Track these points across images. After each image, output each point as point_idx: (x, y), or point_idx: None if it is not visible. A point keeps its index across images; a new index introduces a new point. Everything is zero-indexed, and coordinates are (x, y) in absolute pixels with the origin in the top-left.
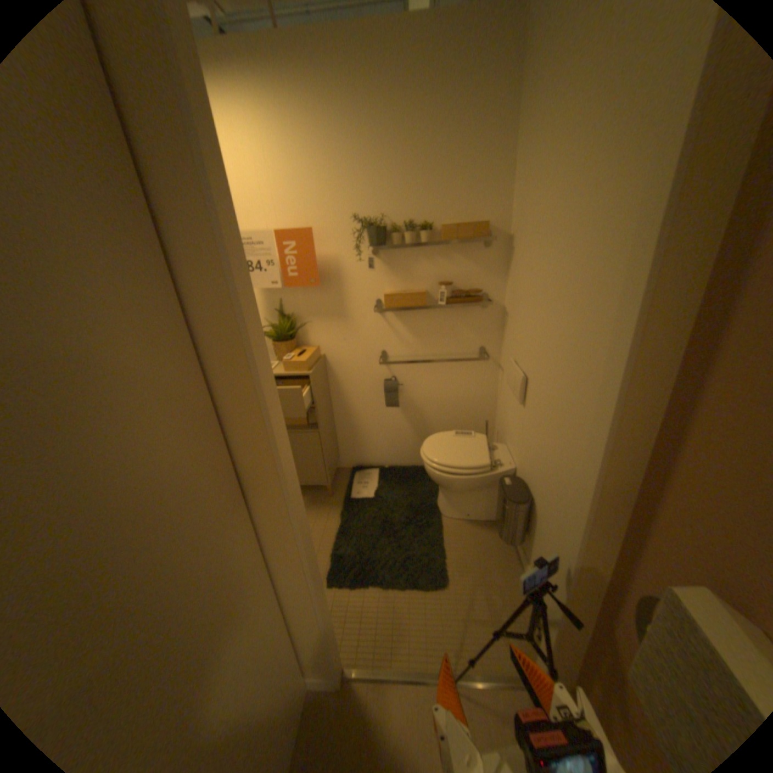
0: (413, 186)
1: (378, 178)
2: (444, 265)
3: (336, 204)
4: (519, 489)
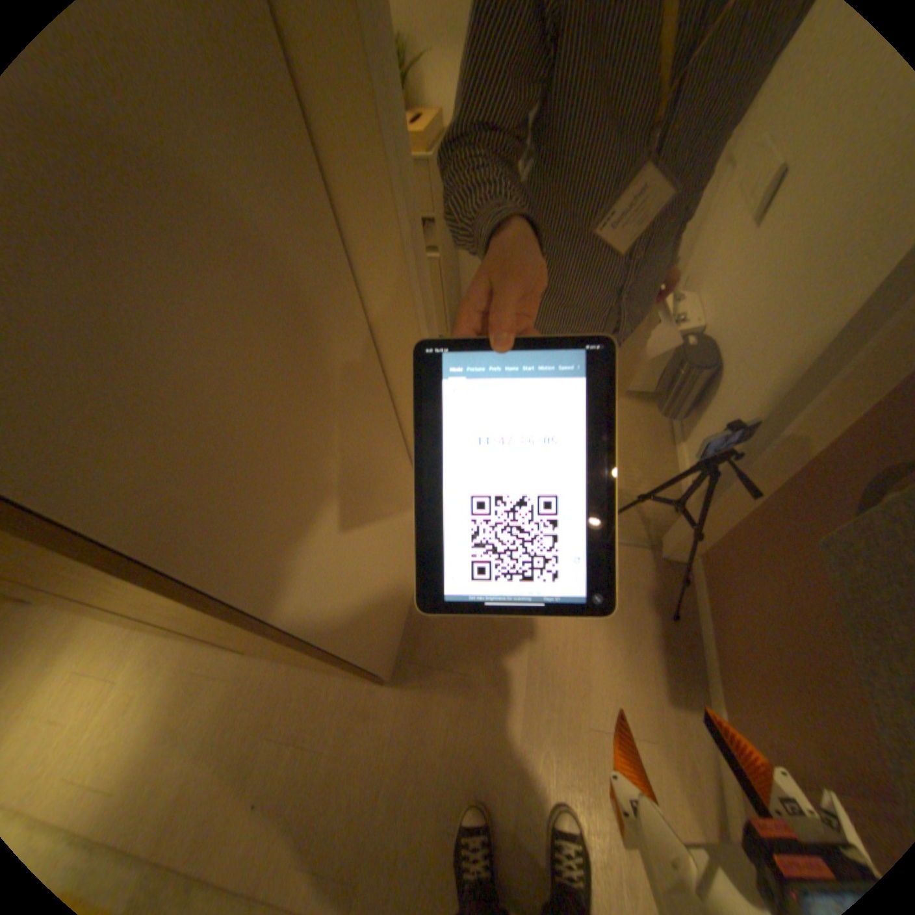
0: None
1: None
2: None
3: None
4: (706, 350)
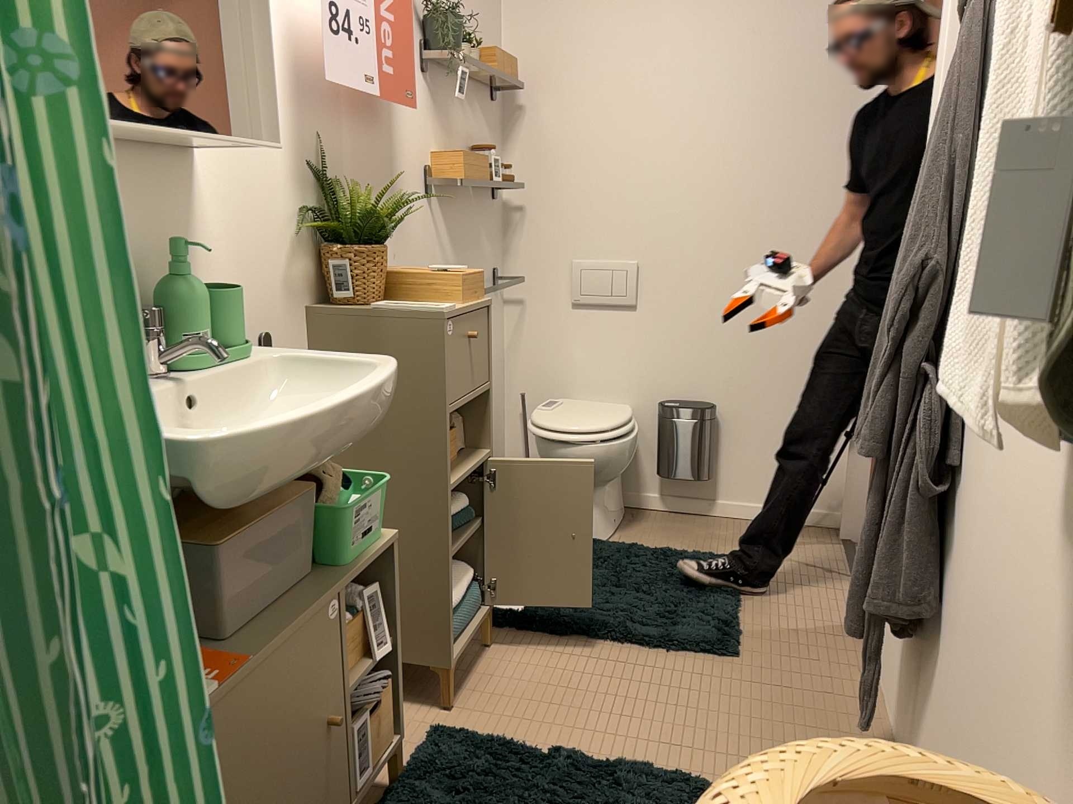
0: None
1: None
2: (472, 124)
3: None
4: (689, 403)
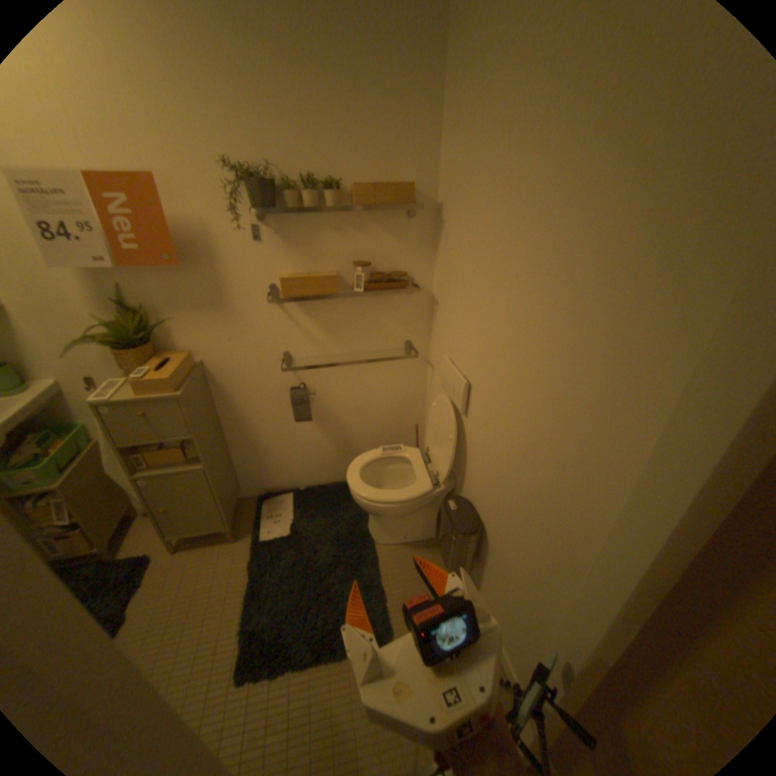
0: (309, 122)
1: (256, 102)
2: (358, 238)
3: (191, 136)
4: (466, 513)
